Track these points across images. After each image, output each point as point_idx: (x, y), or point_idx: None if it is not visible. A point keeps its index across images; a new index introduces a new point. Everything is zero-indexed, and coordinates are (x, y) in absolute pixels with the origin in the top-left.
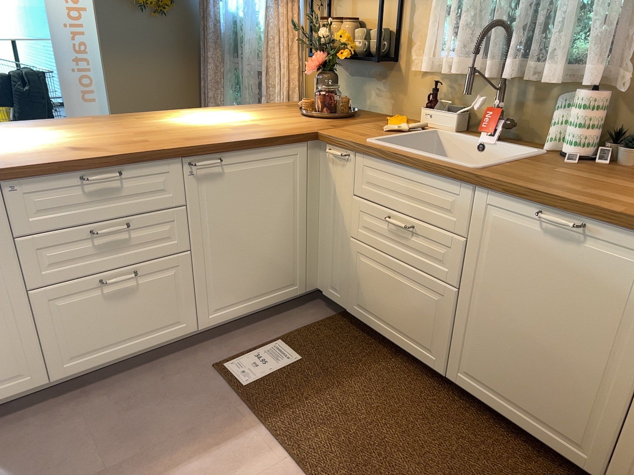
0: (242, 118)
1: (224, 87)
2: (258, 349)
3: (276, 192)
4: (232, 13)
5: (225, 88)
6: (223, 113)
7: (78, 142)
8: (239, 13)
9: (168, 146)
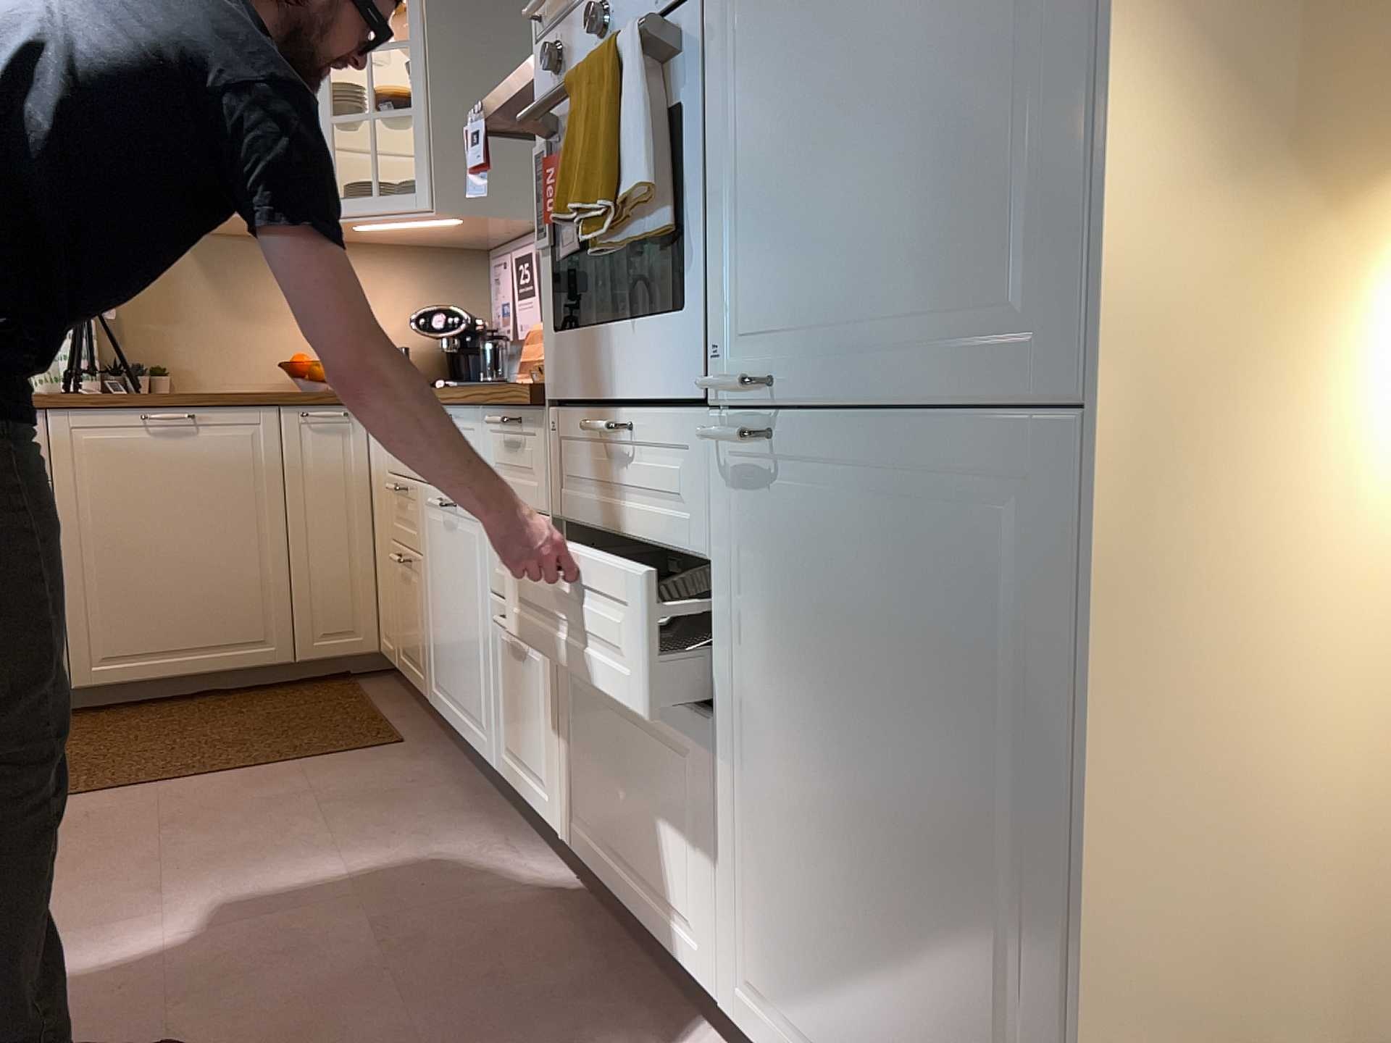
0: None
1: None
2: None
3: None
4: None
5: None
6: None
7: None
8: None
9: None
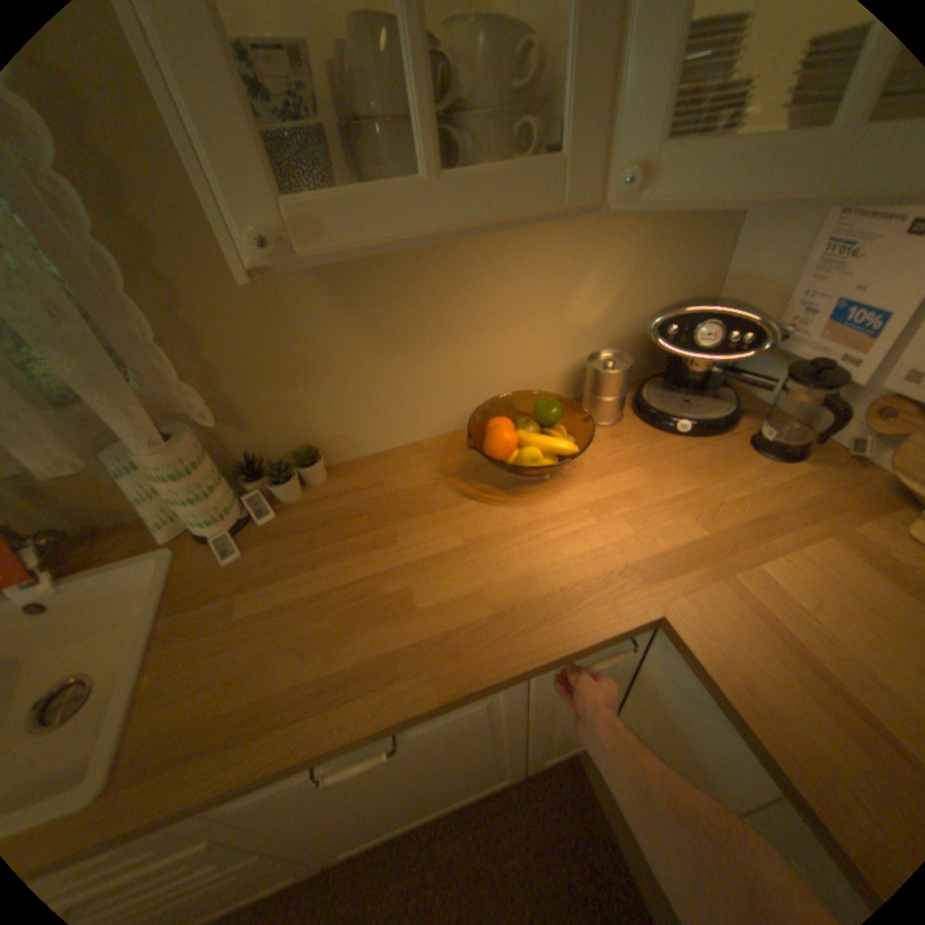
0: None
1: None
2: None
3: None
4: None
5: None
6: None
7: None
8: None
9: None
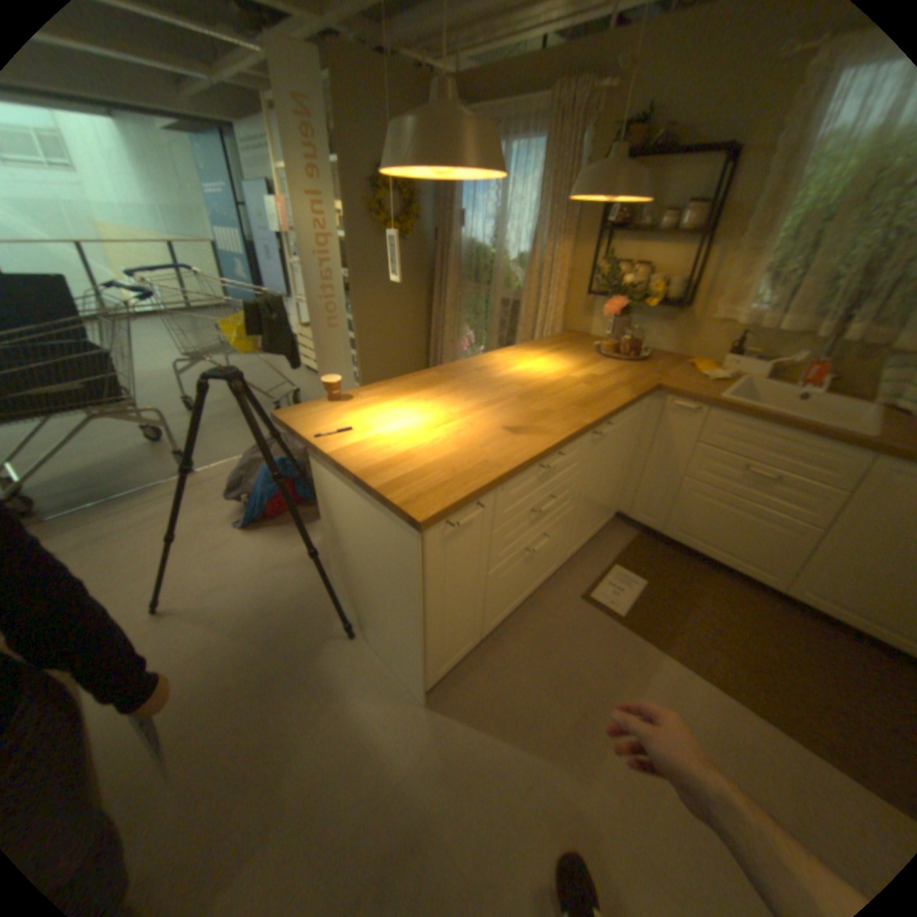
0: (563, 365)
1: (458, 310)
2: (606, 577)
3: (624, 441)
4: (473, 239)
5: (462, 312)
6: (532, 356)
7: (492, 418)
8: (483, 240)
9: (582, 419)
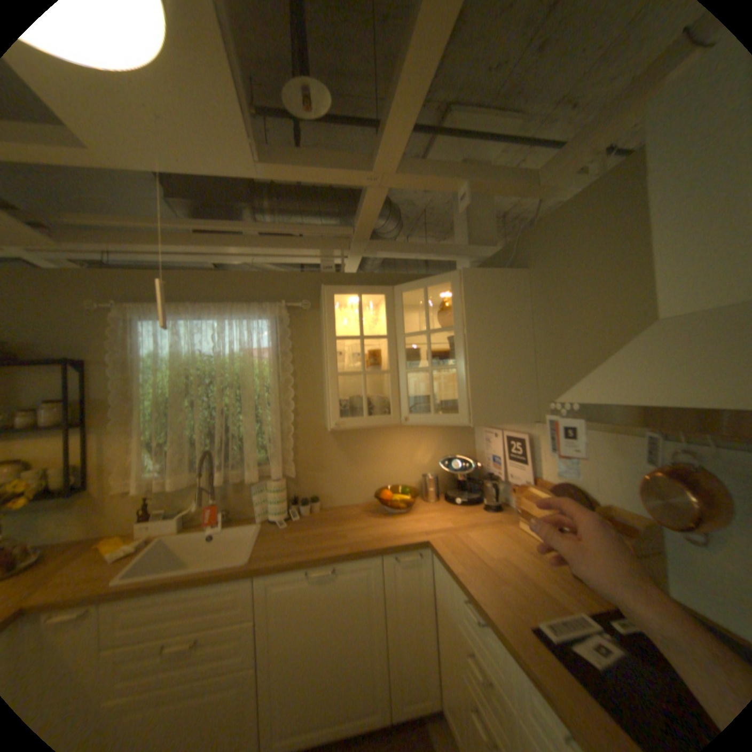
0: None
1: None
2: None
3: None
4: None
5: None
6: None
7: None
8: None
9: None
